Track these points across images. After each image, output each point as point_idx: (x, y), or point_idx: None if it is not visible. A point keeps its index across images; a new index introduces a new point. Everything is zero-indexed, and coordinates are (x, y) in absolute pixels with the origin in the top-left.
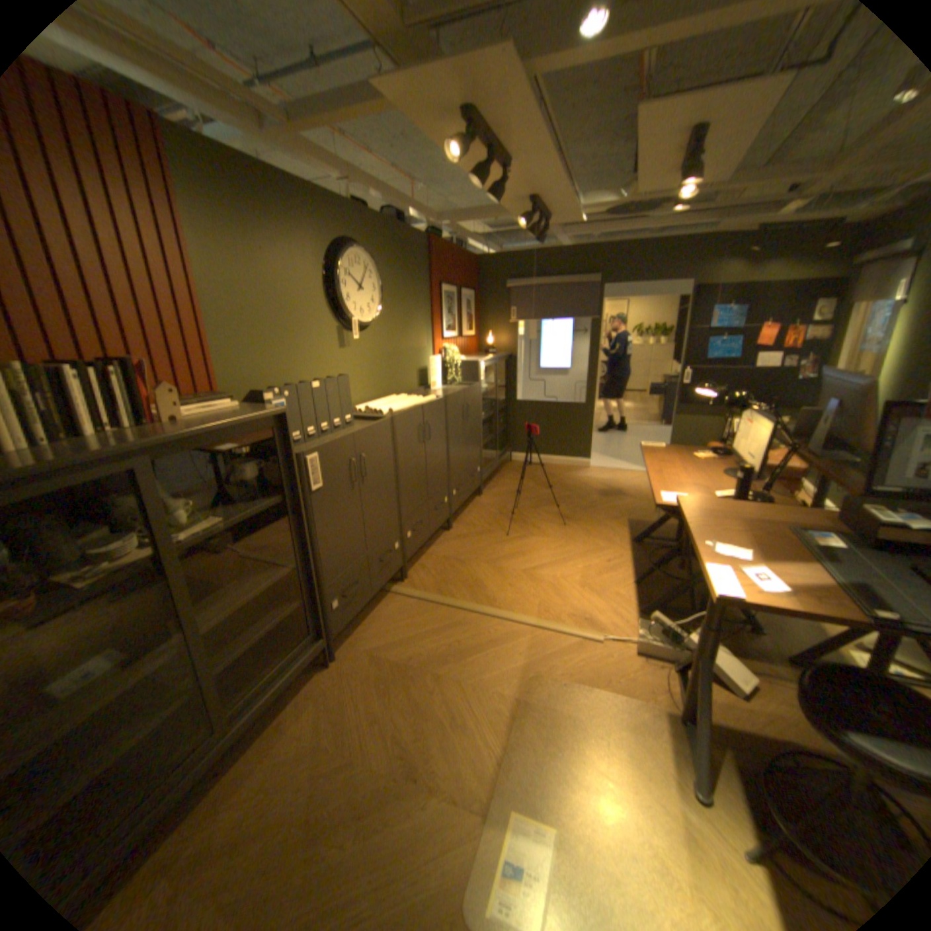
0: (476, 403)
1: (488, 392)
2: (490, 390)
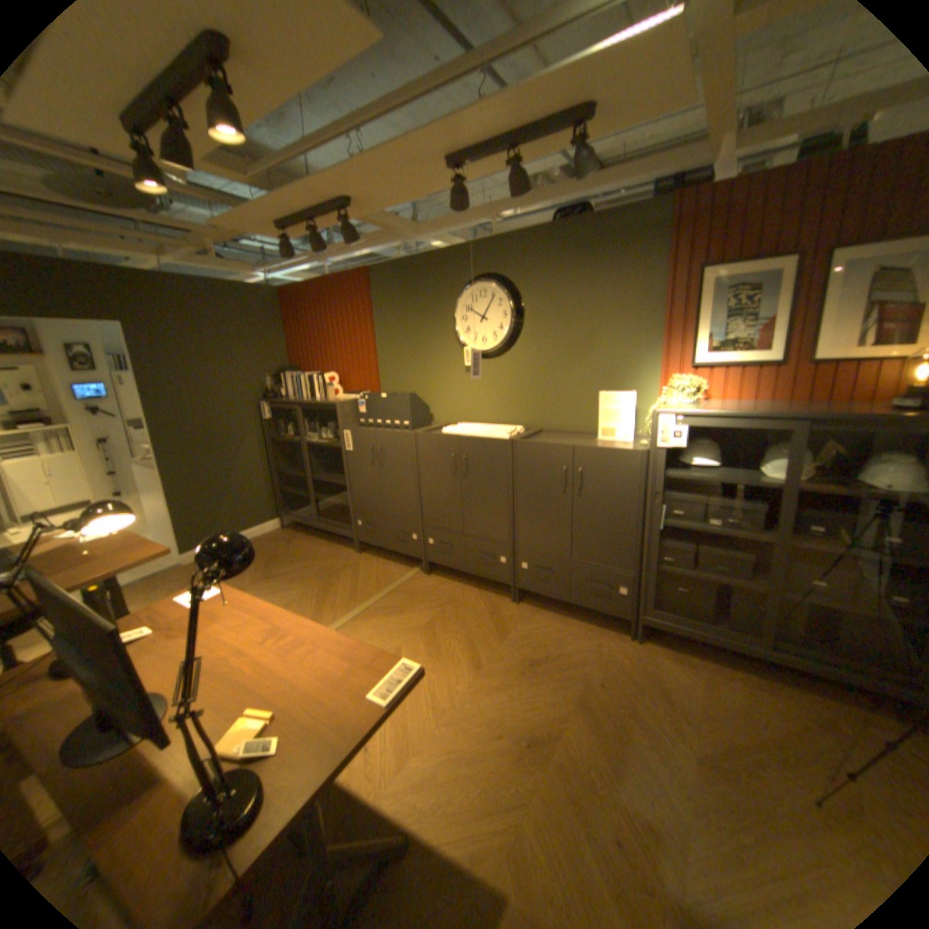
0: (623, 479)
1: (743, 486)
2: (753, 484)
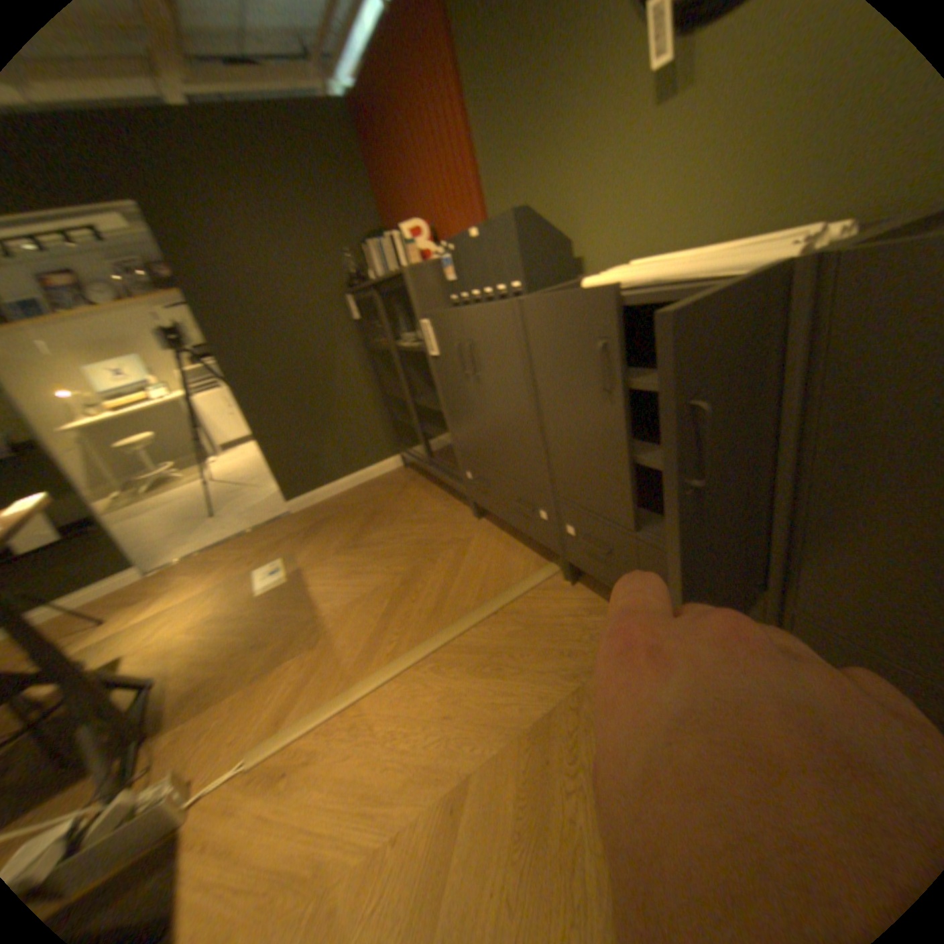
0: None
1: None
2: None
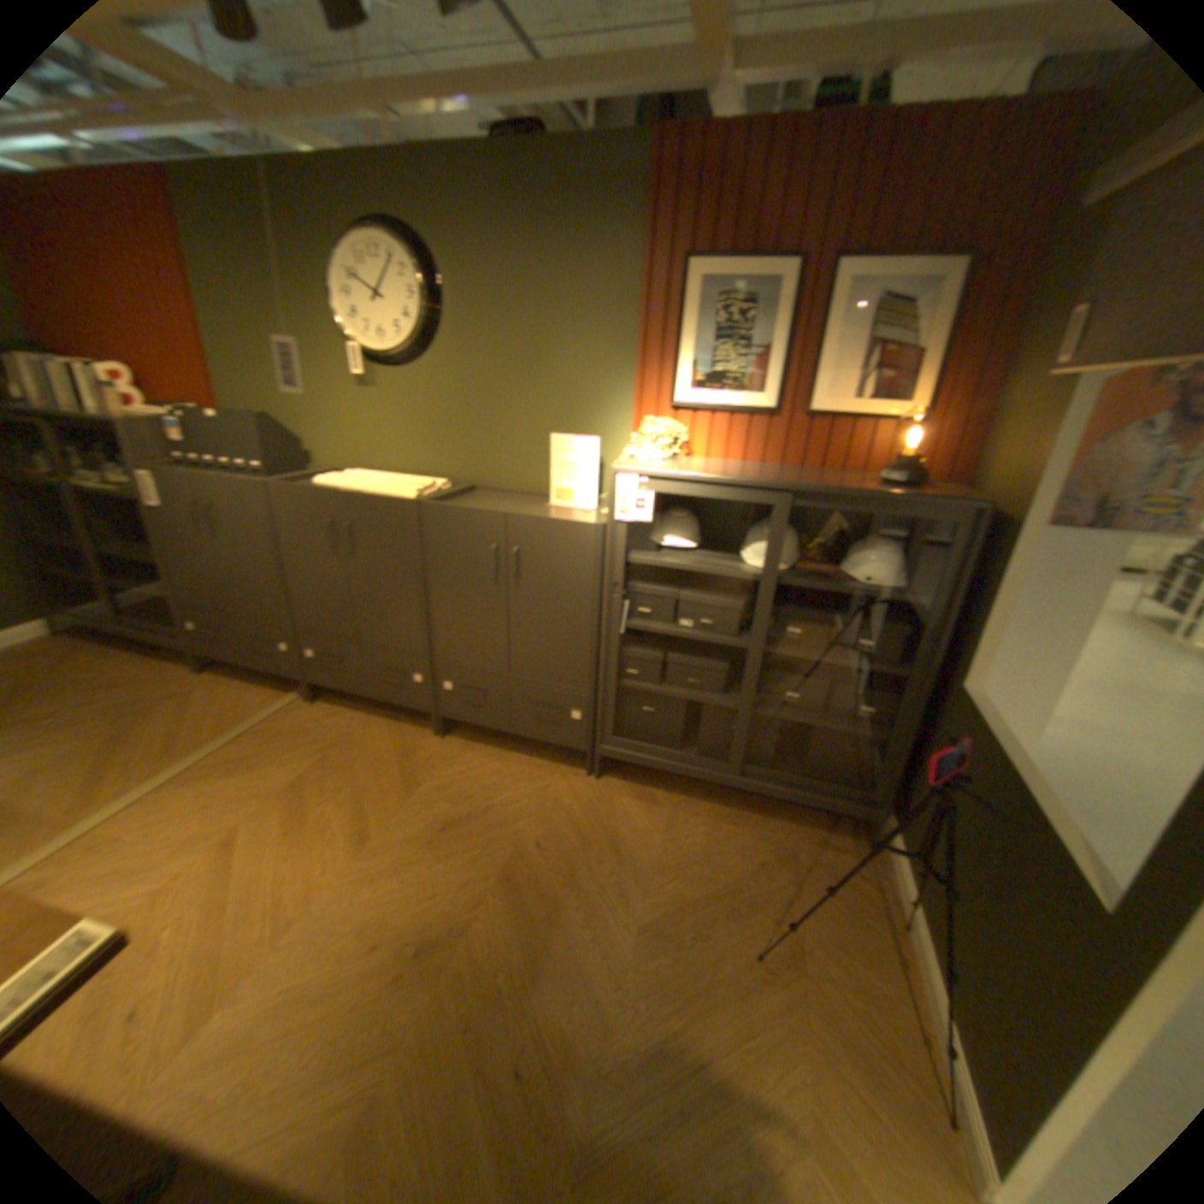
0: (571, 565)
1: (716, 576)
2: (727, 575)
